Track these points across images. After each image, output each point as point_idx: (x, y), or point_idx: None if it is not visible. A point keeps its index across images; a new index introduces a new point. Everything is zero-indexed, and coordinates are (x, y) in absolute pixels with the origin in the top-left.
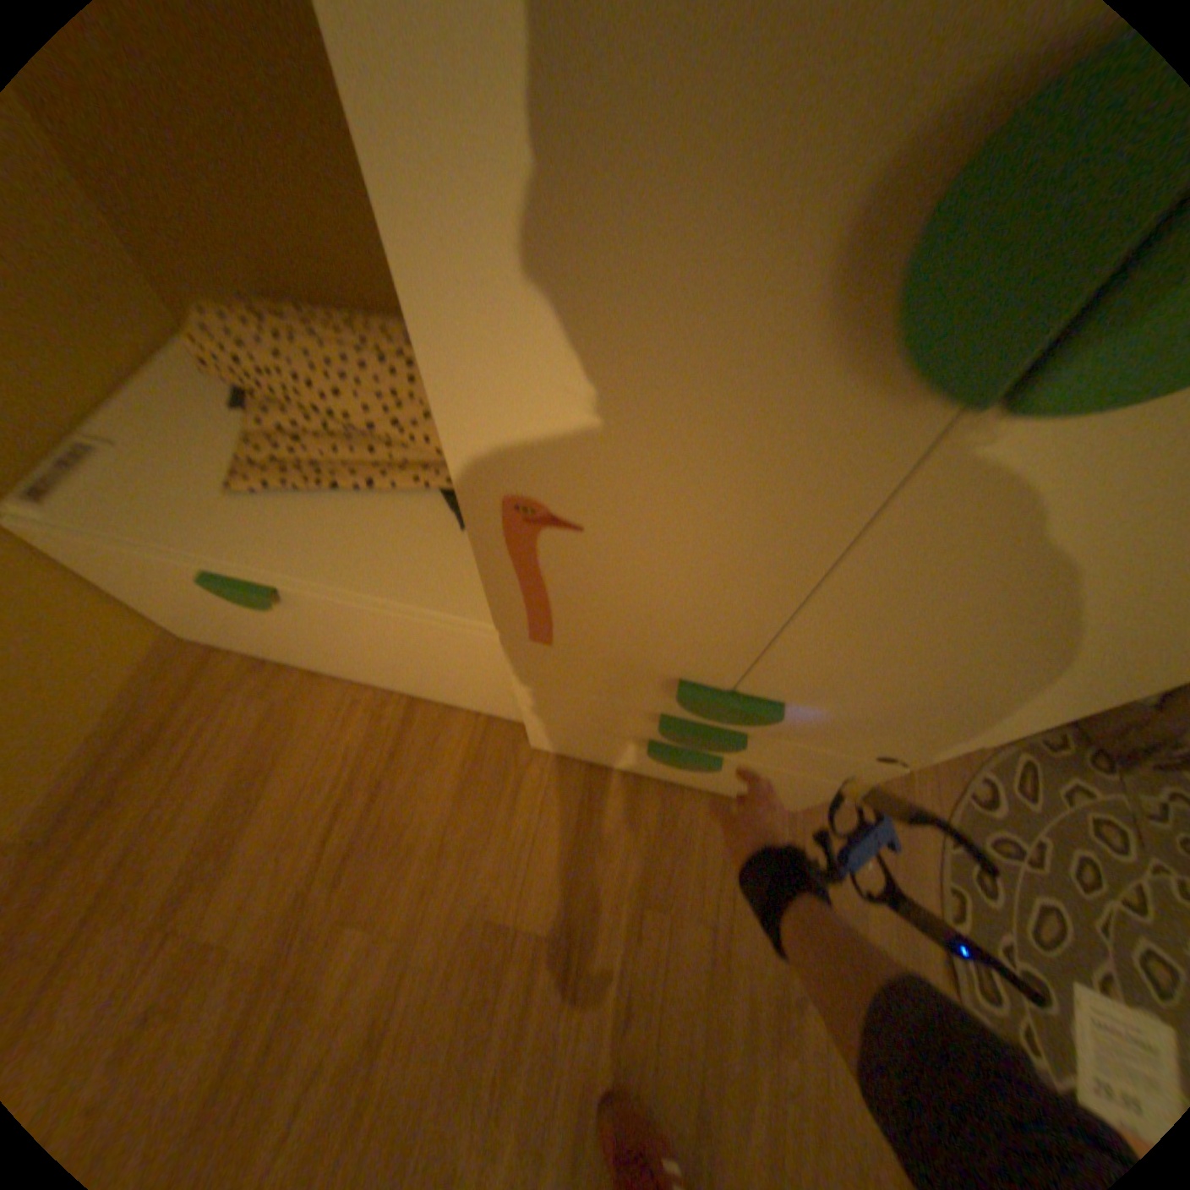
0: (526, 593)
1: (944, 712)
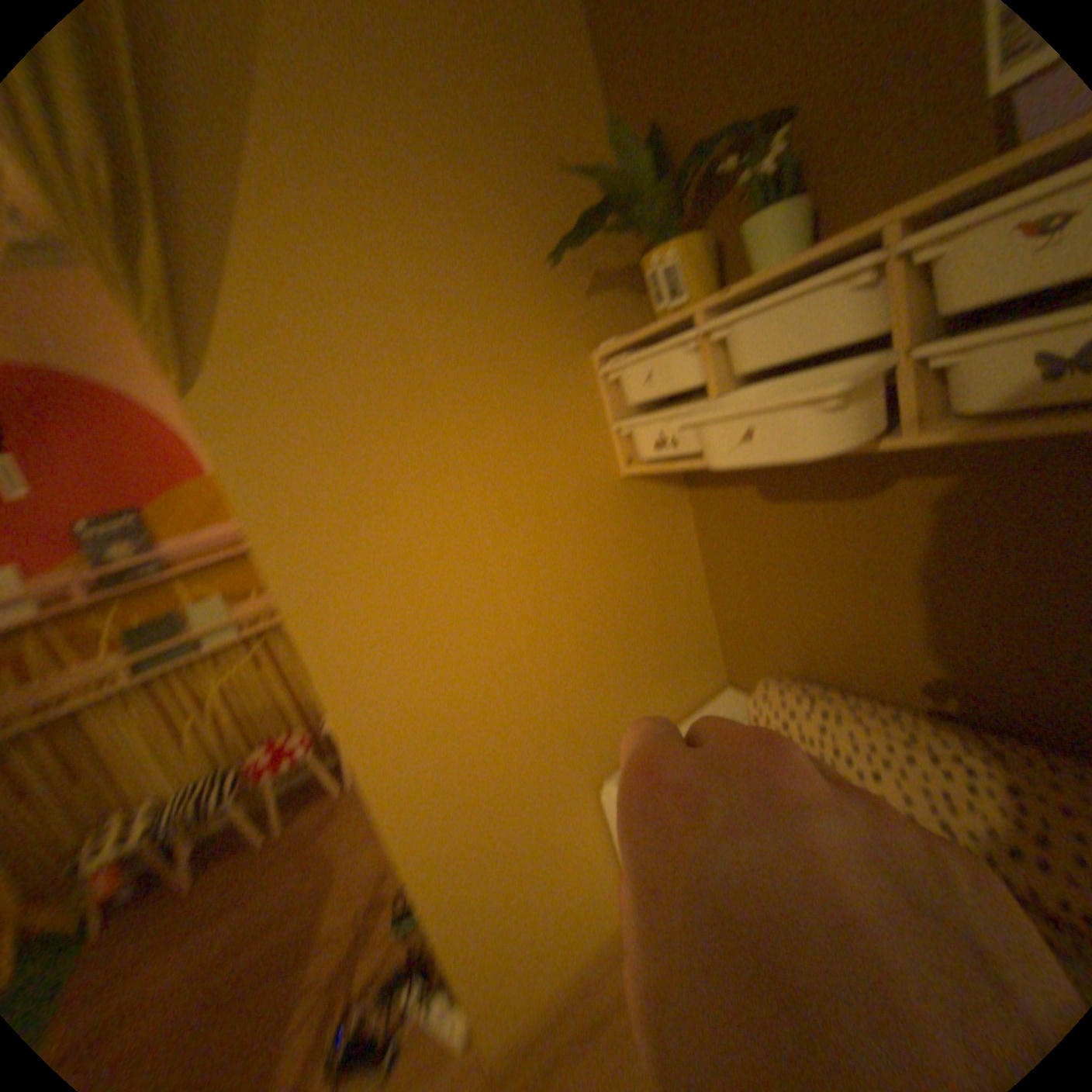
0: None
1: None
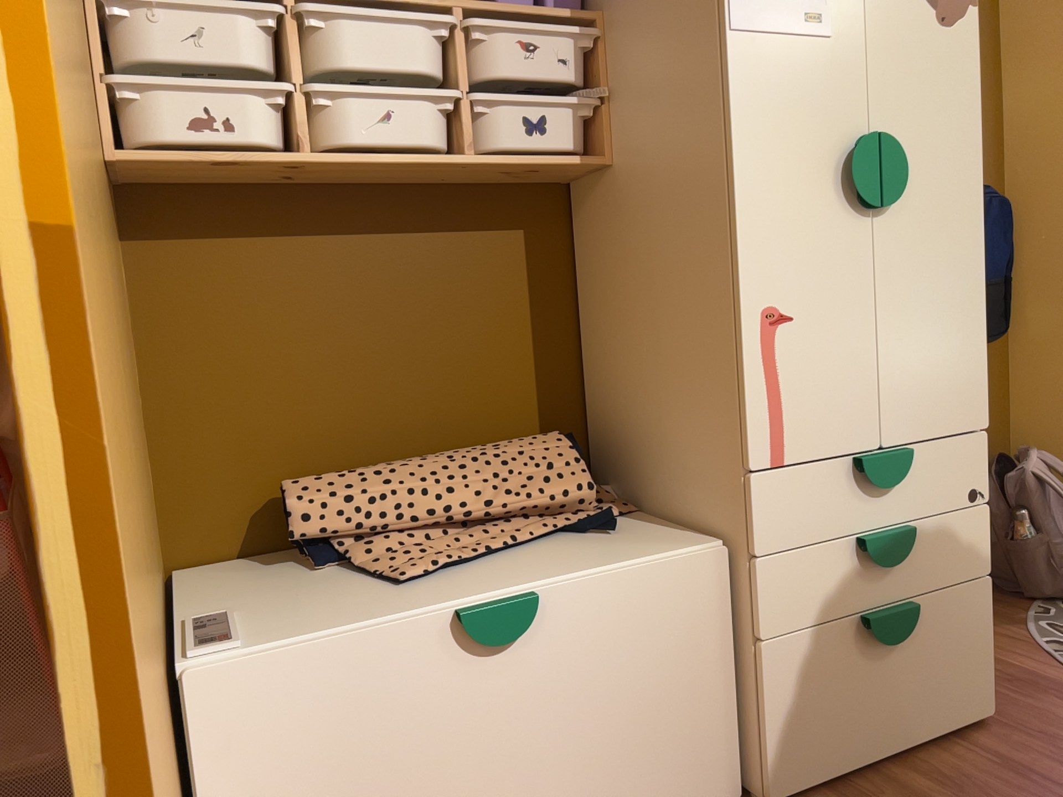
0: (771, 402)
1: (958, 399)
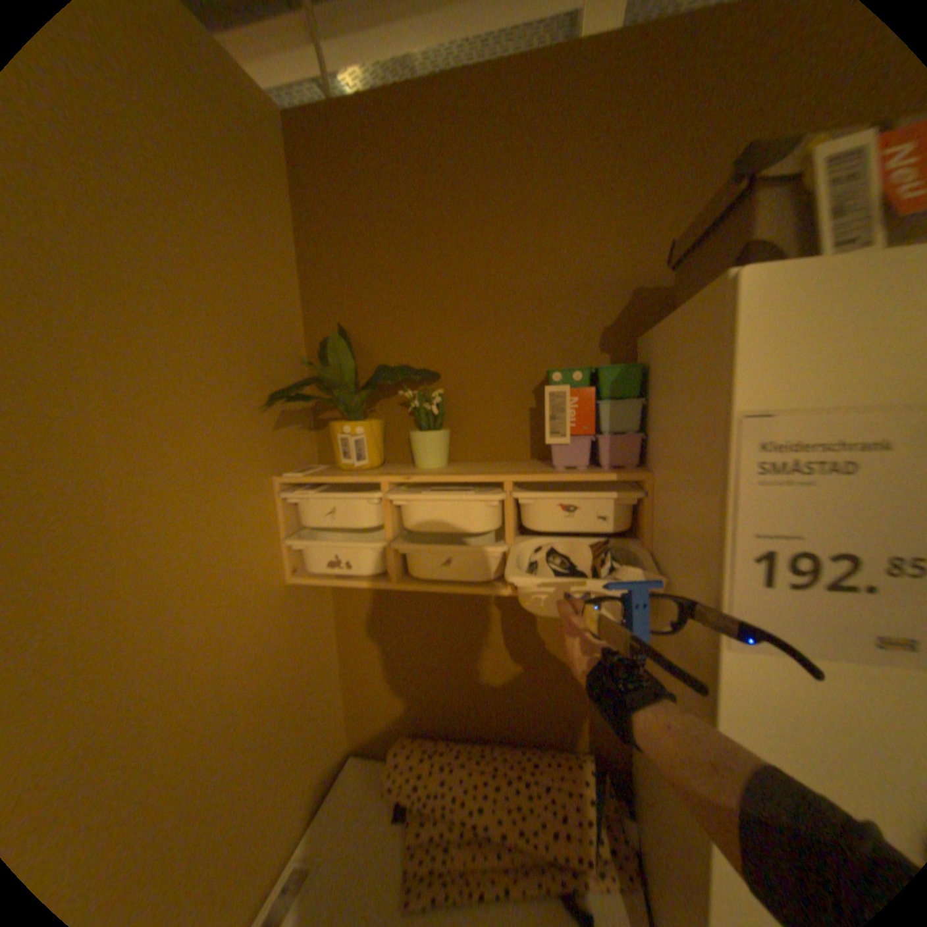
0: None
1: None
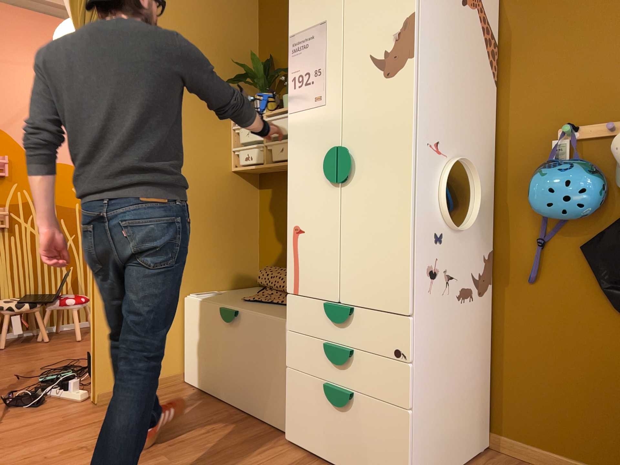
0: (294, 266)
1: (387, 292)
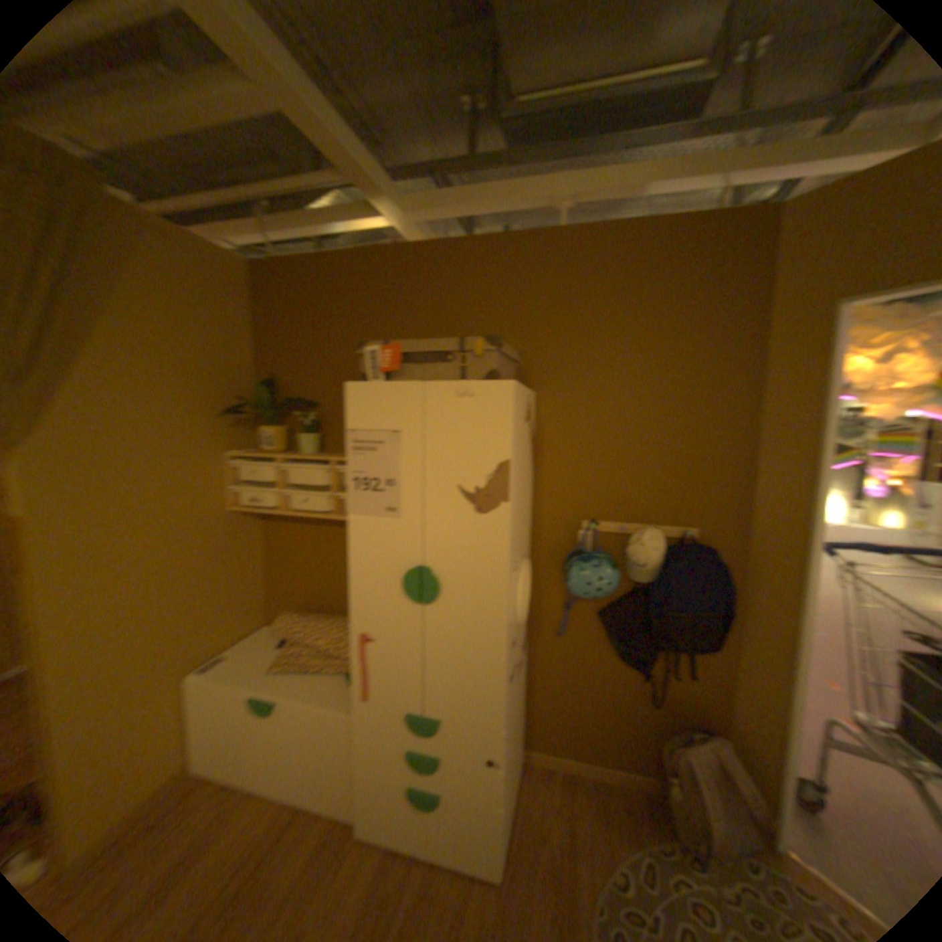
0: (360, 674)
1: (477, 711)
